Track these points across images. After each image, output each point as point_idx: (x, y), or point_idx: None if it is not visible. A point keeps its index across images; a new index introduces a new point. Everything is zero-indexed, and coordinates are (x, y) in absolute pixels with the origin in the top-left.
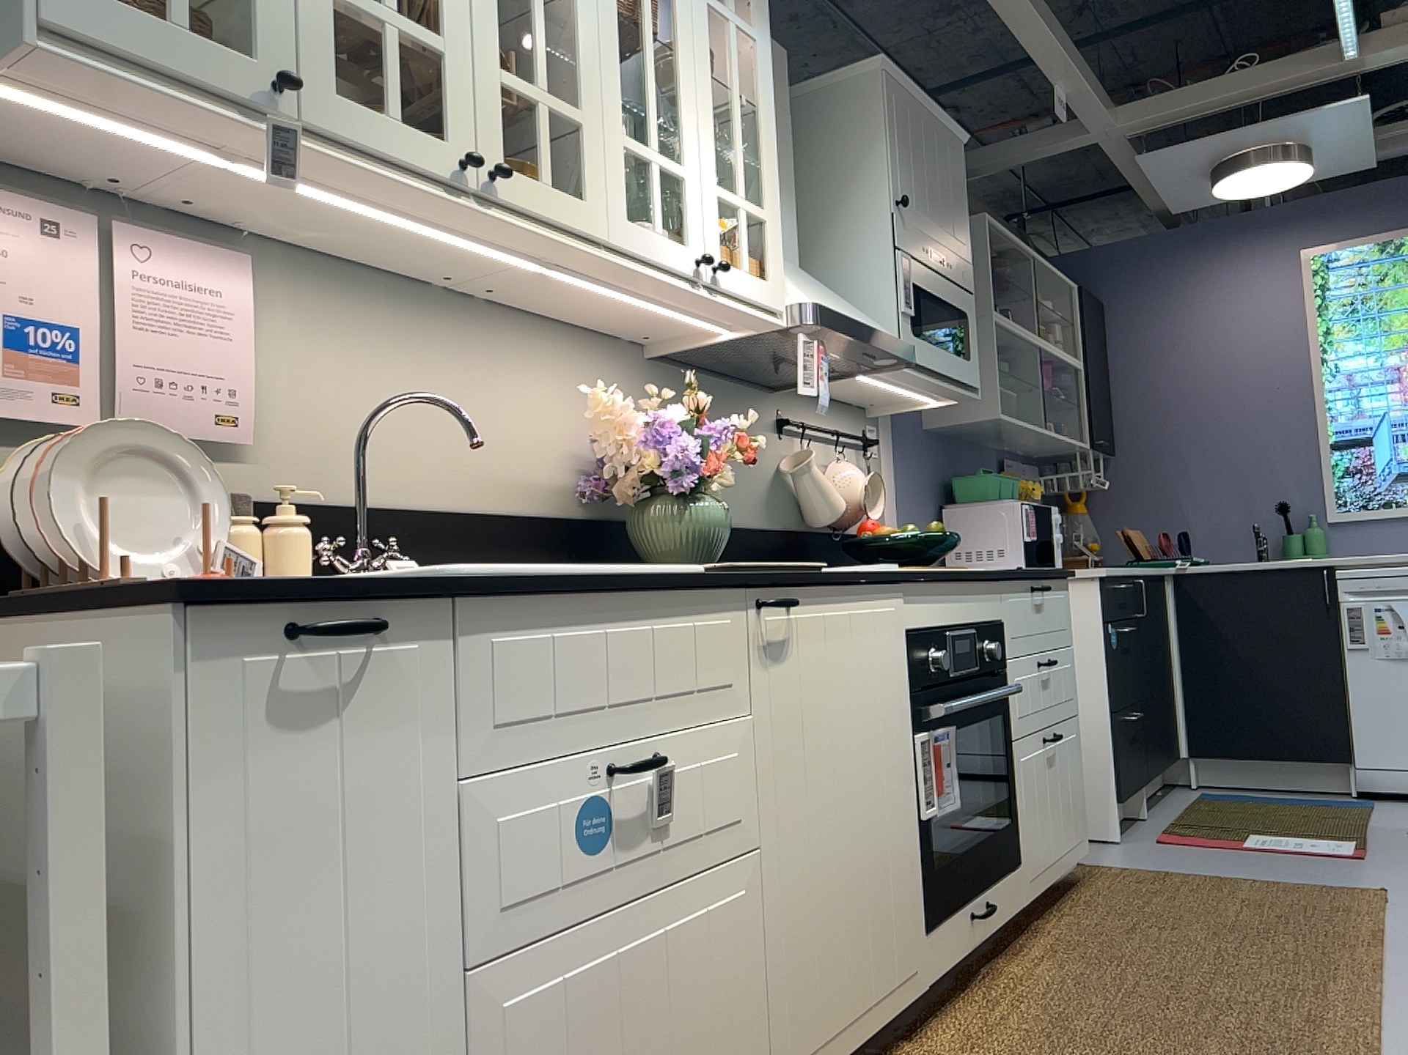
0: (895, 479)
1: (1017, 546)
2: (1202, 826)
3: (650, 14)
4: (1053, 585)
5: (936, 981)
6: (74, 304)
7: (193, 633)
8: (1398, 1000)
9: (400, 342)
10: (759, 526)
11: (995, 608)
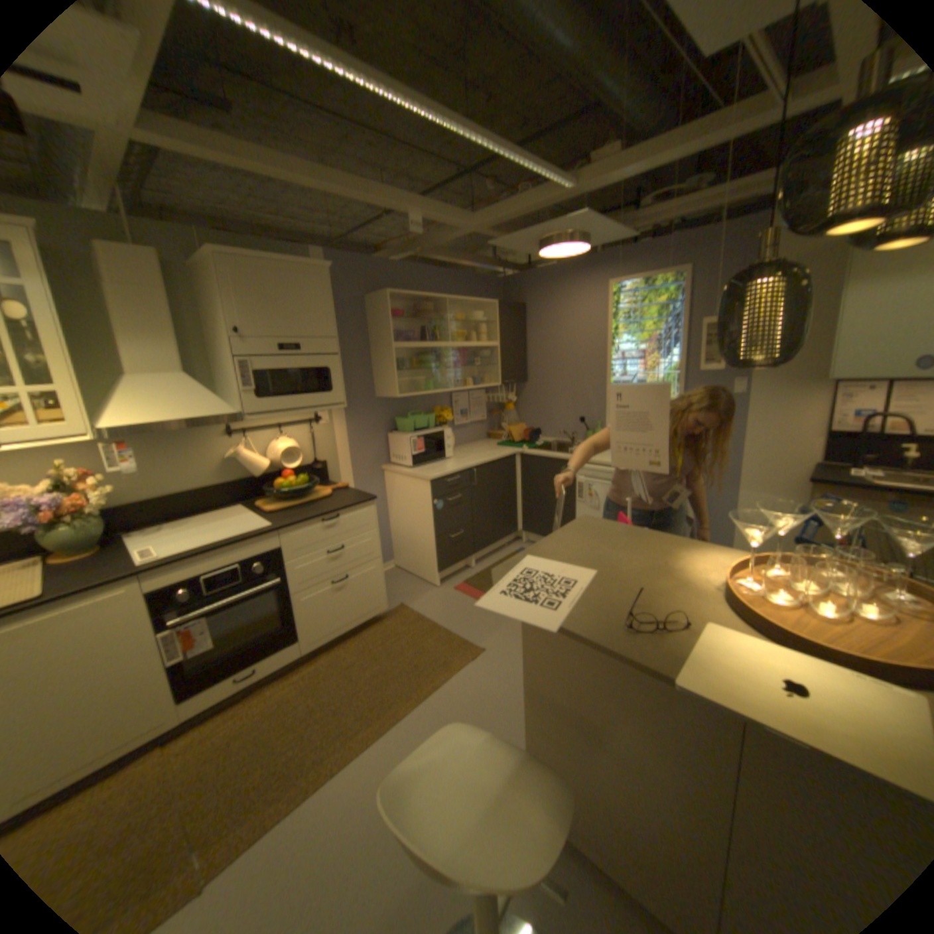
0: (342, 430)
1: (411, 456)
2: (483, 580)
3: None
4: (349, 511)
5: (188, 719)
6: None
7: None
8: (368, 753)
9: None
10: (209, 485)
11: (266, 547)
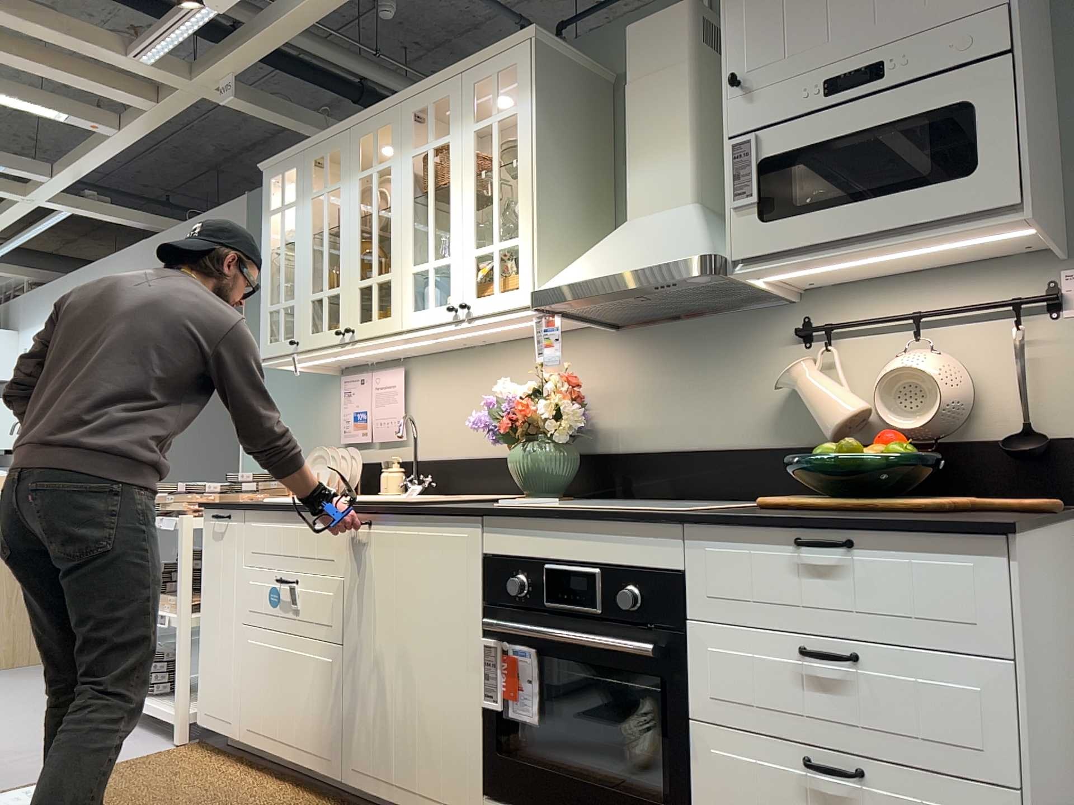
0: None
1: None
2: None
3: (430, 182)
4: (896, 542)
5: None
6: (365, 403)
7: (206, 514)
8: None
9: (459, 380)
10: (753, 446)
11: (656, 555)
